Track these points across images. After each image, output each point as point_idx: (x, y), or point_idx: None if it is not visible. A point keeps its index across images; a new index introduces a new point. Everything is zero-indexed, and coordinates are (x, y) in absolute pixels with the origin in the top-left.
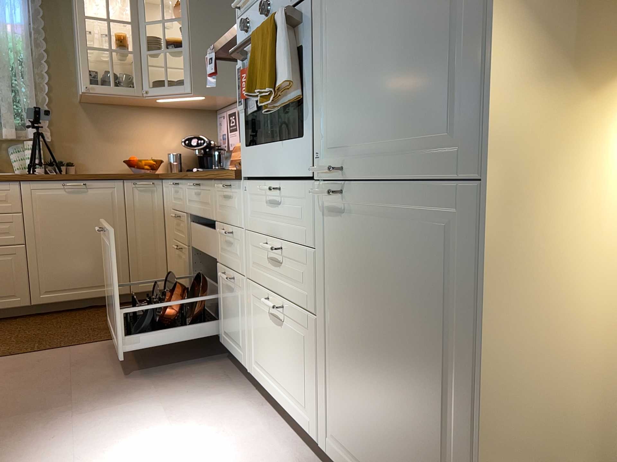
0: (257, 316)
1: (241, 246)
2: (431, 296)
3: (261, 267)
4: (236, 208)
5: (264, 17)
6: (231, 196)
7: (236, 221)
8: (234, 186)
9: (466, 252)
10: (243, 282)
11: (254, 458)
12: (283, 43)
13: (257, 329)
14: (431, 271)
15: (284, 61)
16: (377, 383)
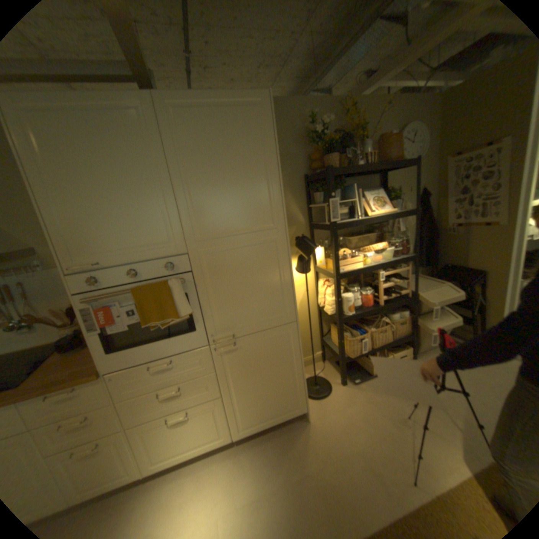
0: (147, 440)
1: (107, 418)
2: (281, 355)
3: (147, 412)
4: (88, 400)
5: (124, 278)
6: (75, 396)
7: (91, 407)
8: (82, 387)
9: (290, 339)
10: (115, 437)
11: (206, 485)
12: (180, 296)
13: (149, 446)
14: (280, 349)
15: (183, 304)
16: (262, 392)
